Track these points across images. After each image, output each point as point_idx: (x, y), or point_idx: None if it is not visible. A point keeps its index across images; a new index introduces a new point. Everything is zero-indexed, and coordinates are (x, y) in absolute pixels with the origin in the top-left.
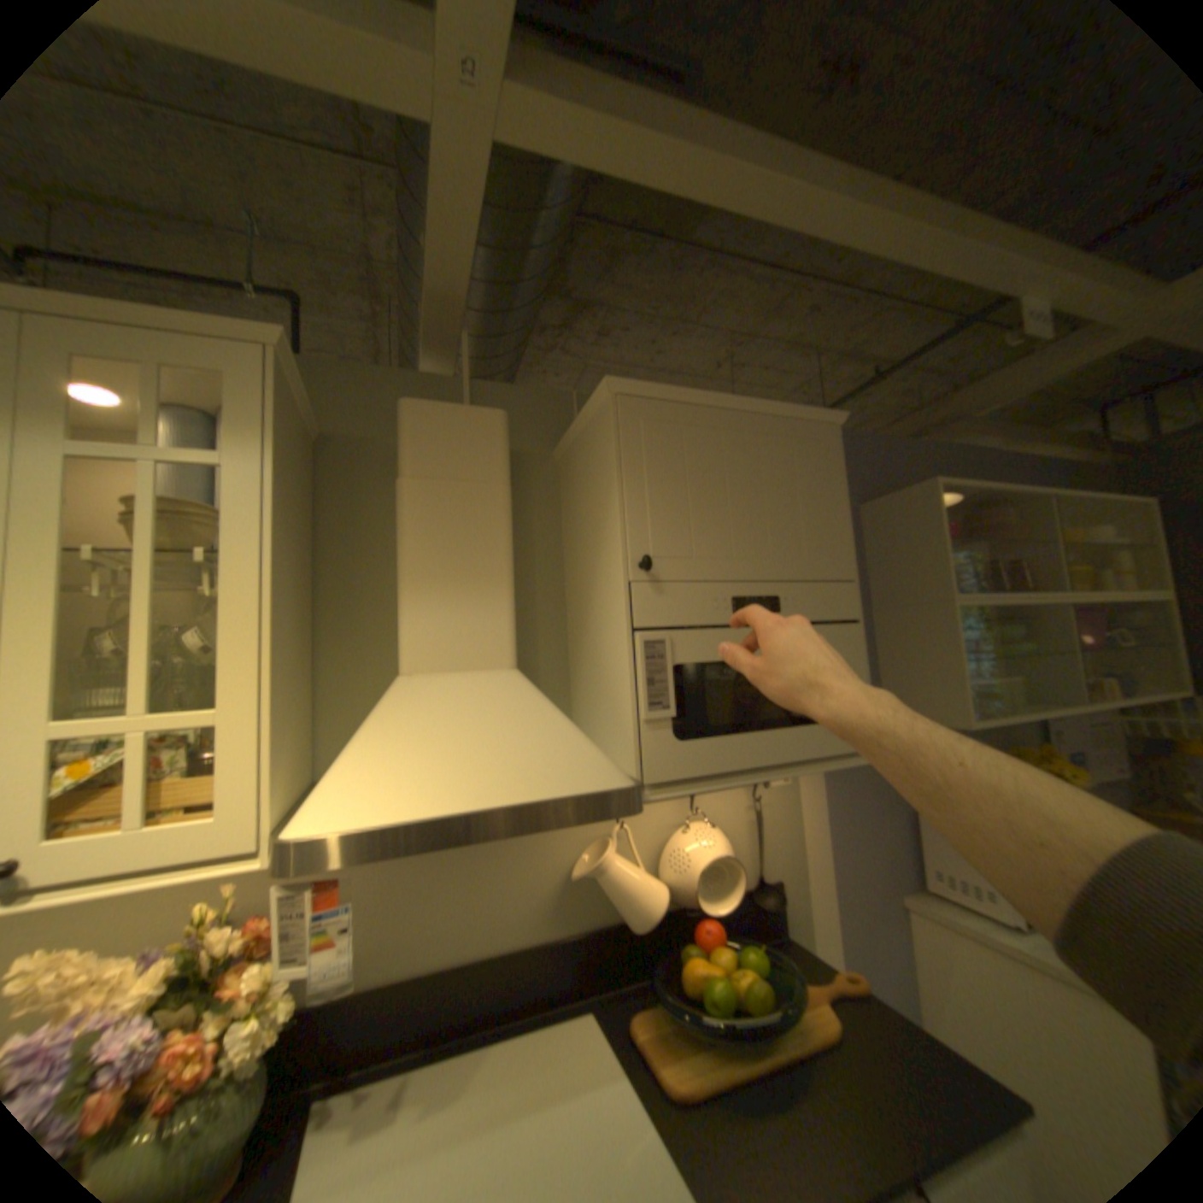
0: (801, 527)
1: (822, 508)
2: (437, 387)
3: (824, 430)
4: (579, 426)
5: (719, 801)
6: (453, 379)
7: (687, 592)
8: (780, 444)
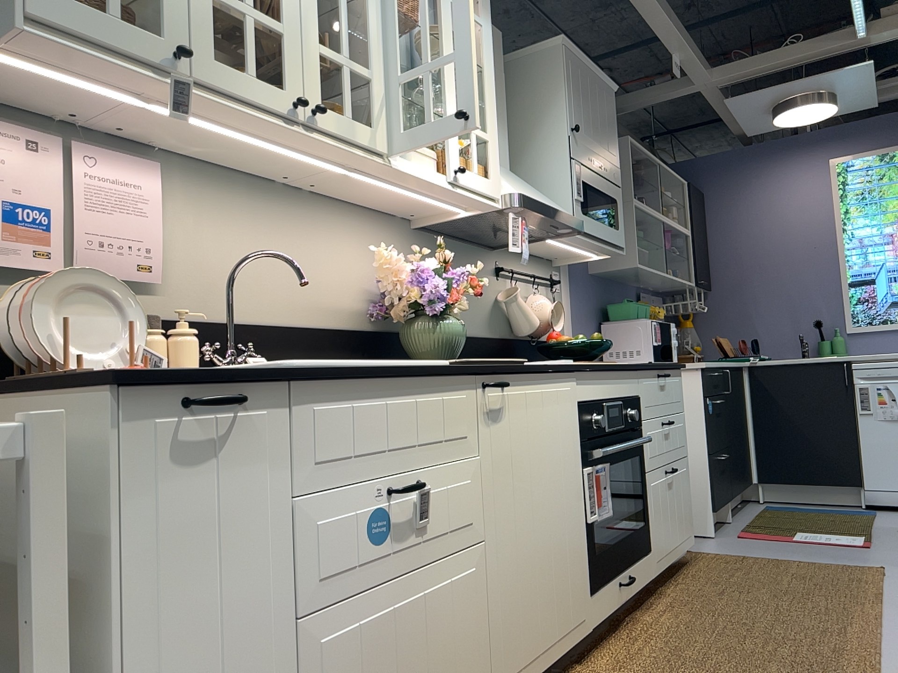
0: (608, 136)
1: (613, 130)
2: None
3: (612, 93)
4: (523, 55)
5: (540, 290)
6: None
7: (584, 149)
8: (602, 94)
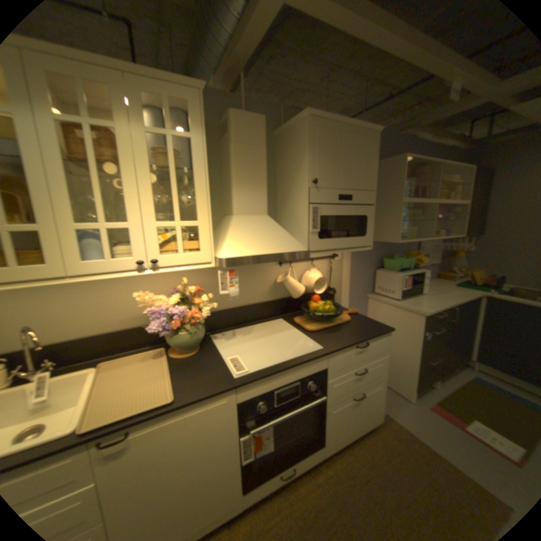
0: (362, 170)
1: (369, 164)
2: (231, 98)
3: (375, 133)
4: (289, 123)
5: (318, 263)
6: (237, 94)
7: (326, 192)
8: (360, 138)
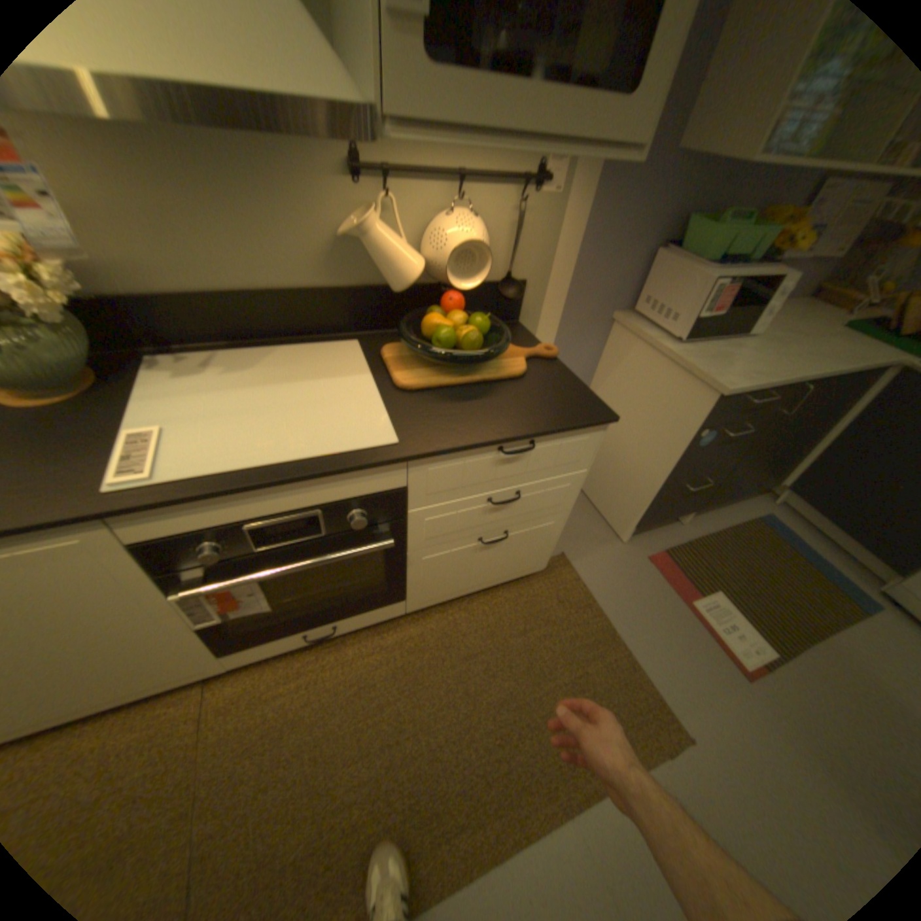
0: None
1: None
2: None
3: None
4: None
5: (489, 195)
6: None
7: None
8: None
